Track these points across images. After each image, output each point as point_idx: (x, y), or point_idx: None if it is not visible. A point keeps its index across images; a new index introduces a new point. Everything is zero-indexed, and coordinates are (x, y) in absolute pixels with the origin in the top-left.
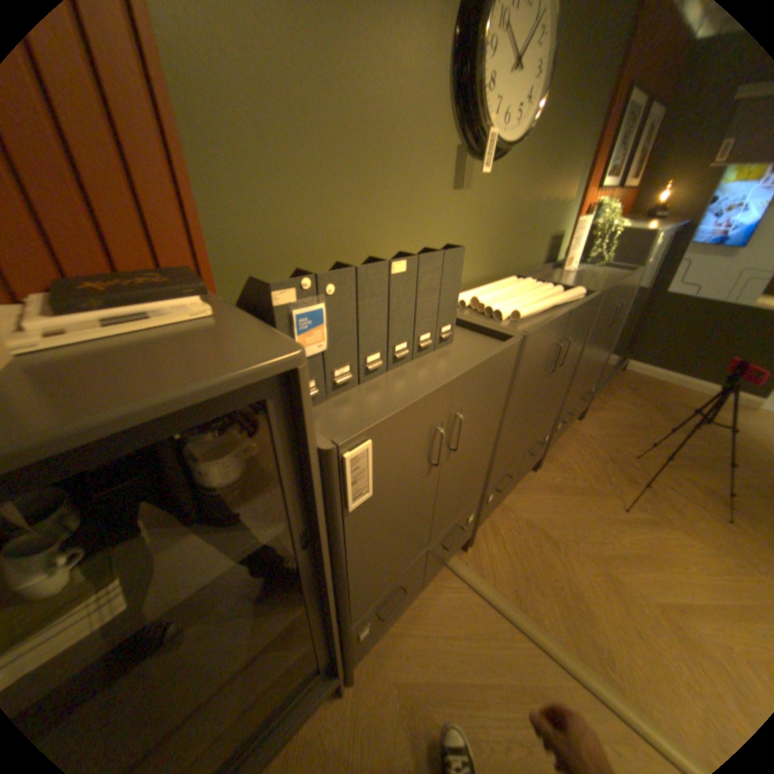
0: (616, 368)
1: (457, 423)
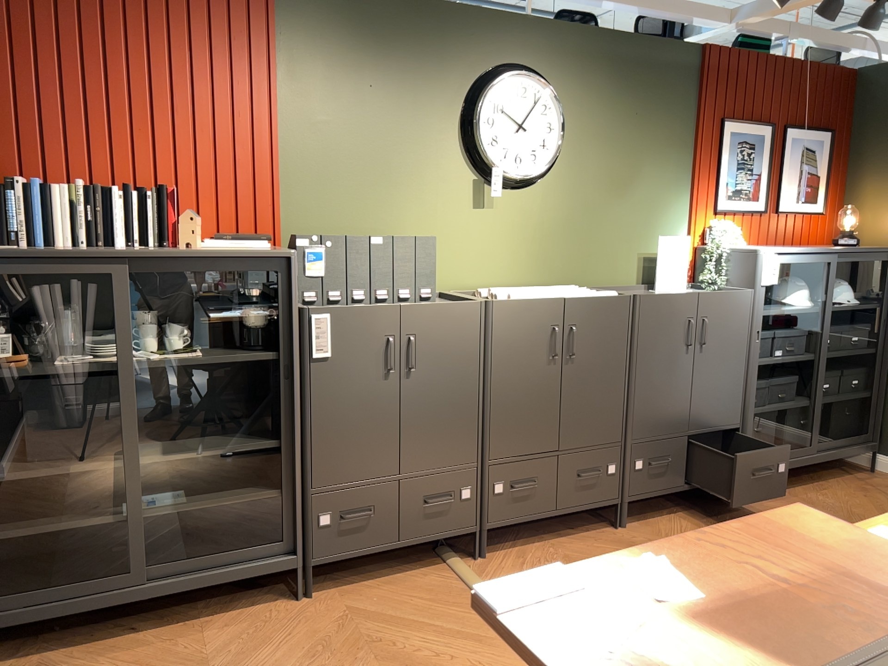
0: (824, 450)
1: (409, 344)
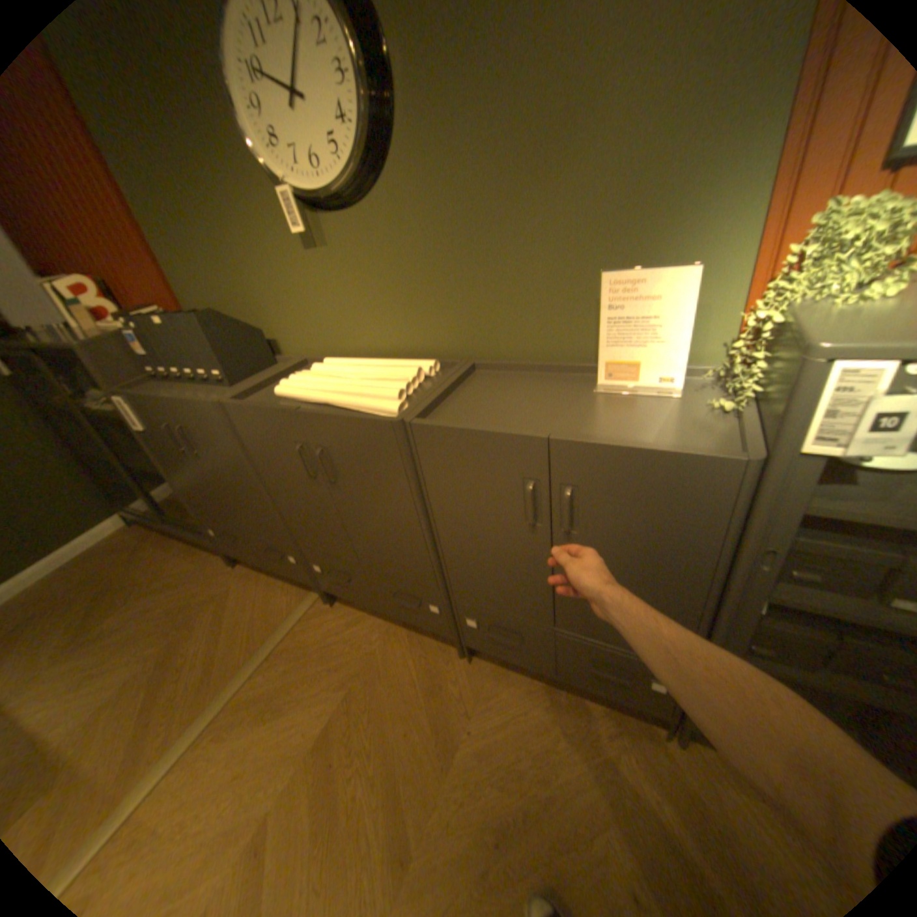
0: None
1: (183, 432)
